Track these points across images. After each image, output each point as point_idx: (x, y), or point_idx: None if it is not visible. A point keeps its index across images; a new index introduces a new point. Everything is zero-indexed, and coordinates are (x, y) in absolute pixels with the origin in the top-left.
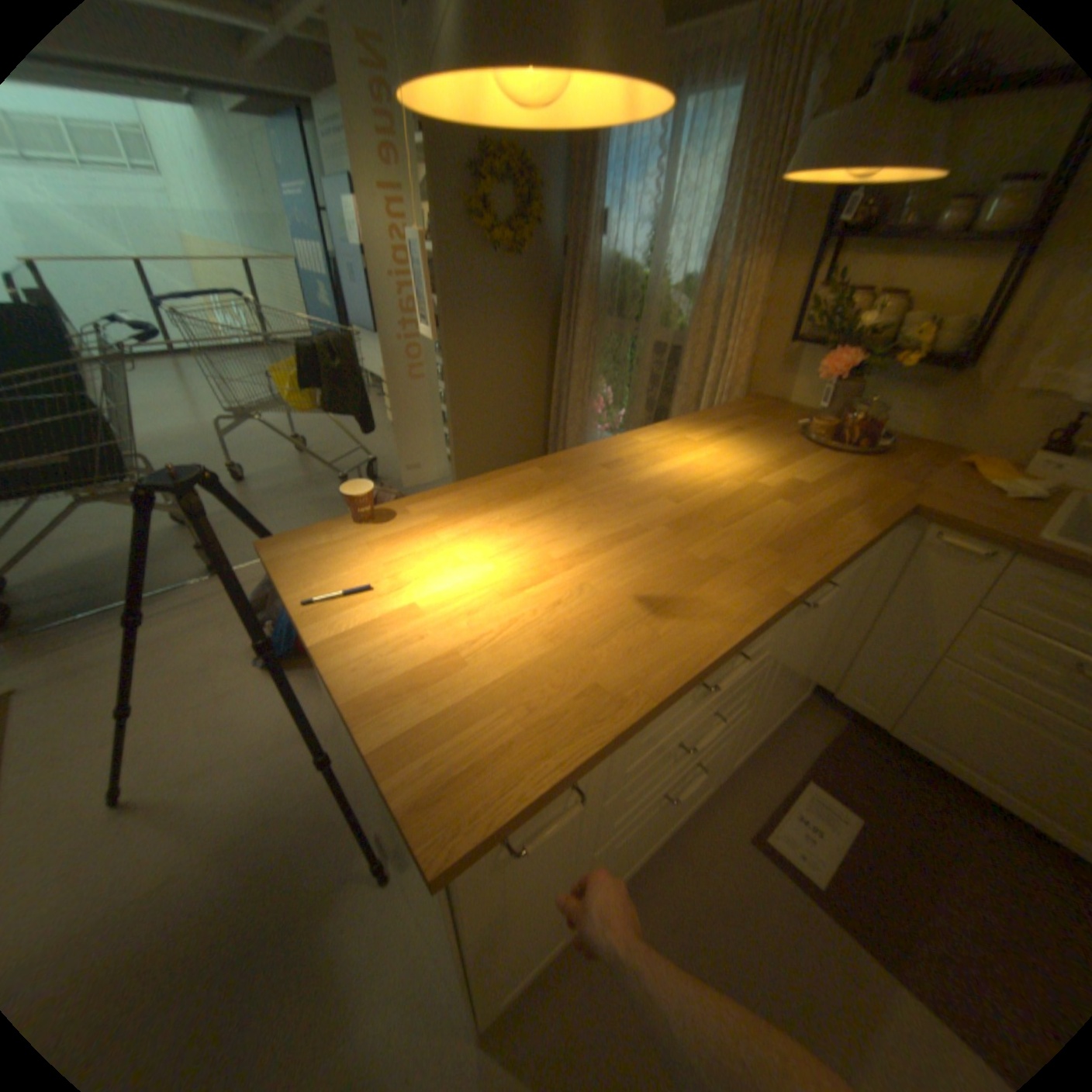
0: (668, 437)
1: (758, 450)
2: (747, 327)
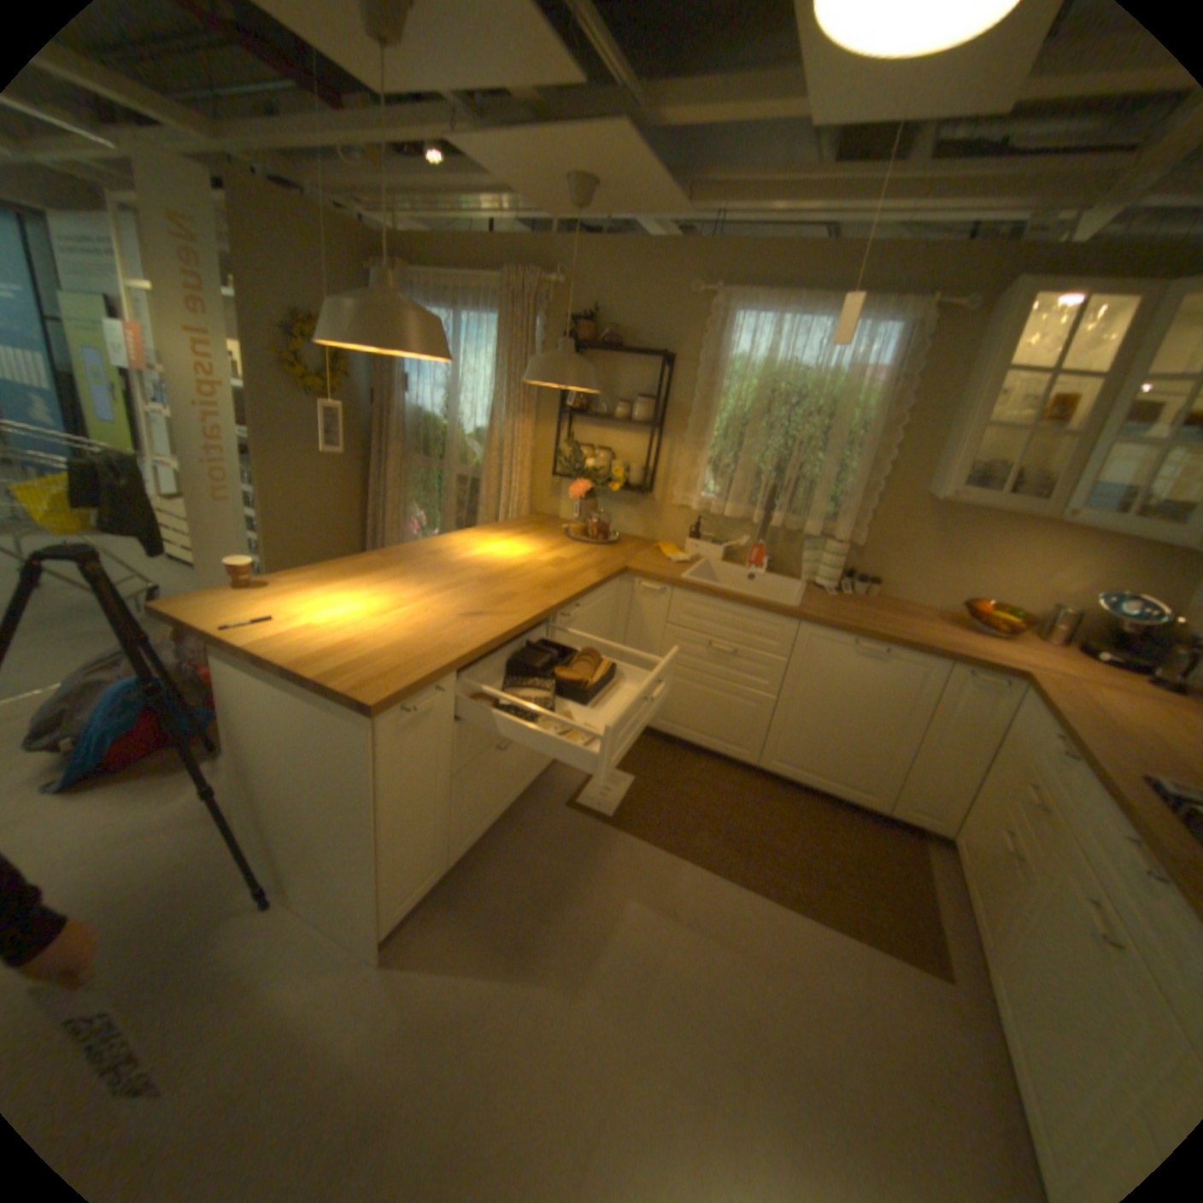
0: (474, 538)
1: (536, 544)
2: (523, 467)
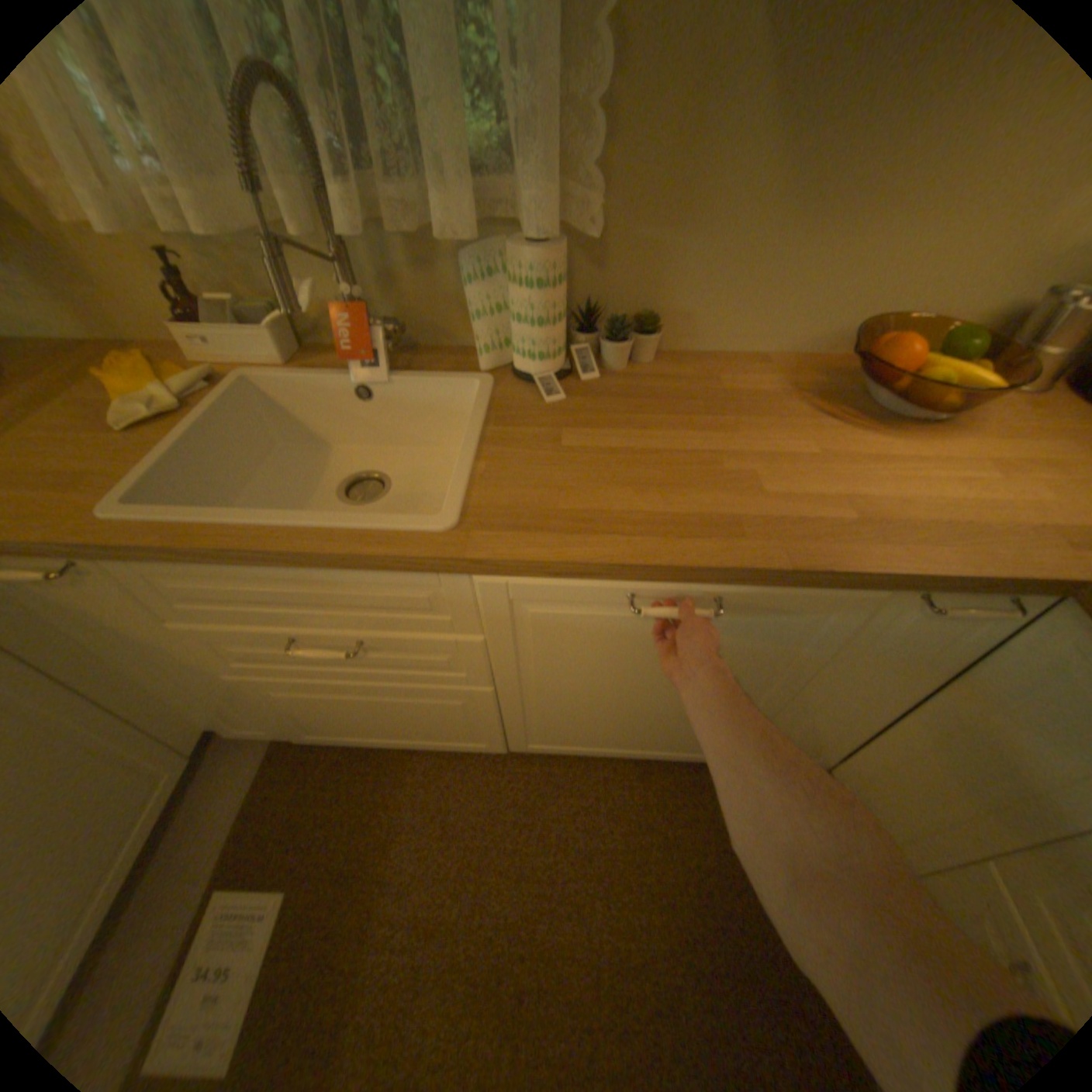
0: None
1: None
2: None
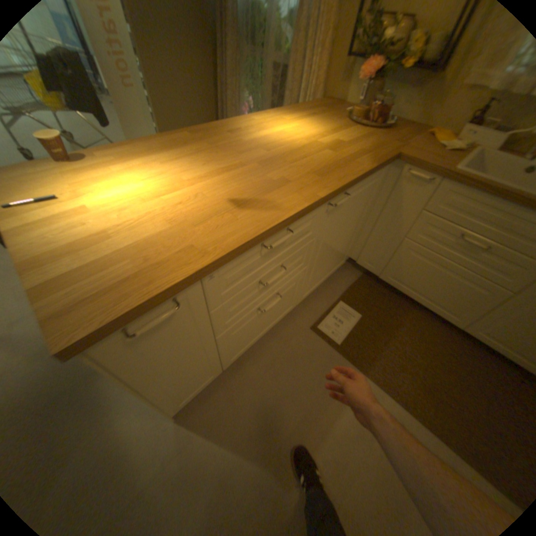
0: (271, 118)
1: (321, 125)
2: (322, 48)
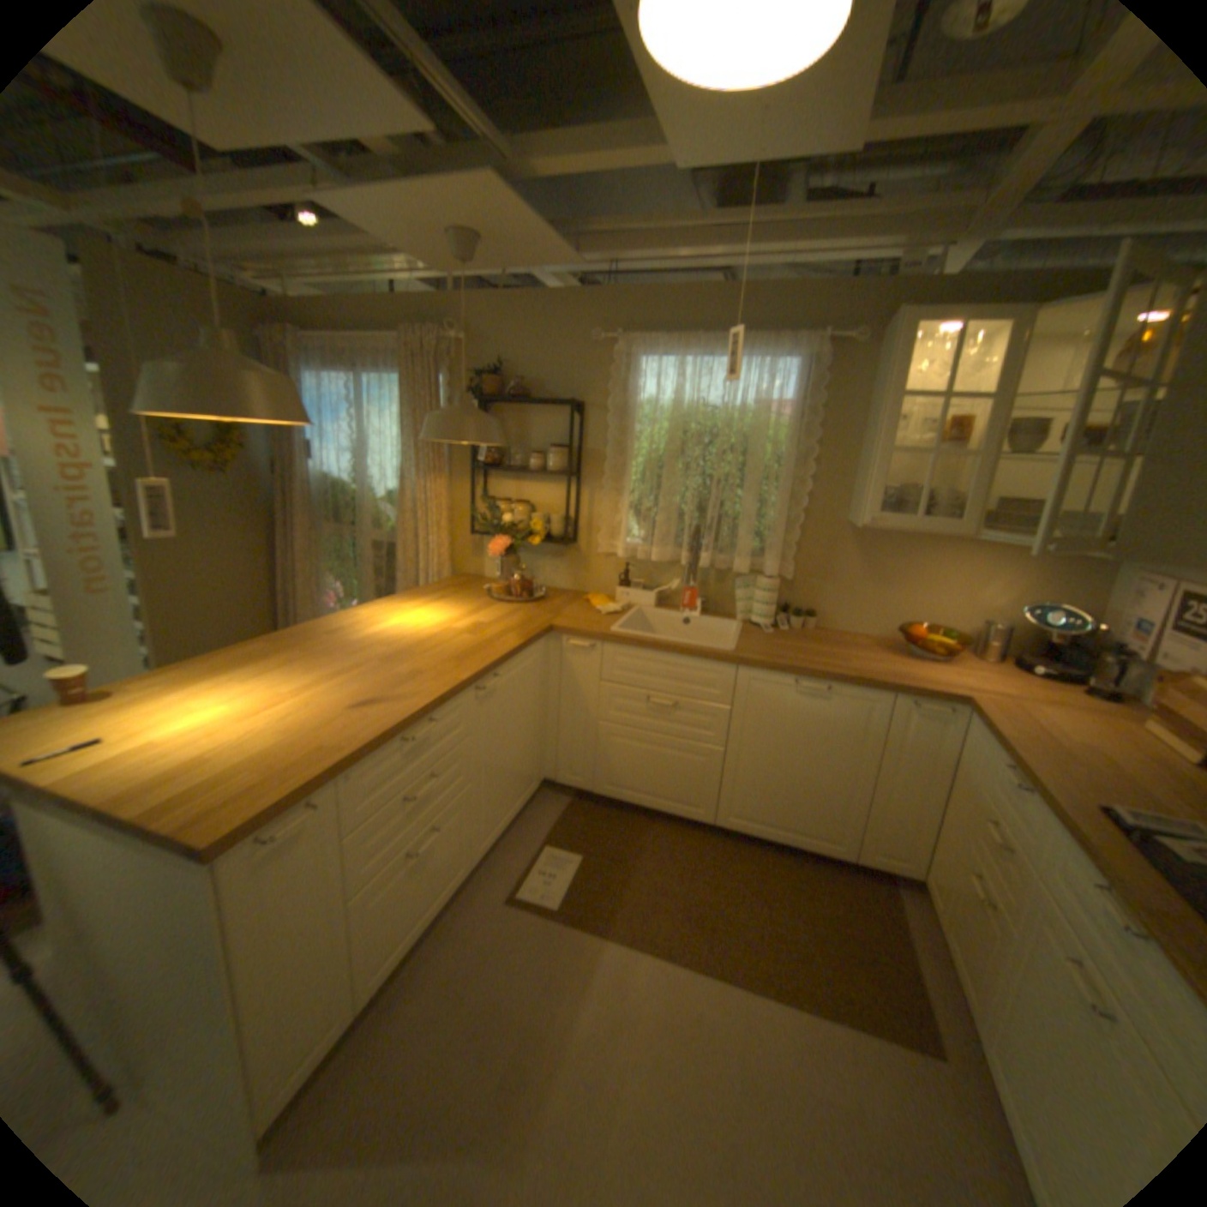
0: (383, 609)
1: (453, 609)
2: (438, 528)
